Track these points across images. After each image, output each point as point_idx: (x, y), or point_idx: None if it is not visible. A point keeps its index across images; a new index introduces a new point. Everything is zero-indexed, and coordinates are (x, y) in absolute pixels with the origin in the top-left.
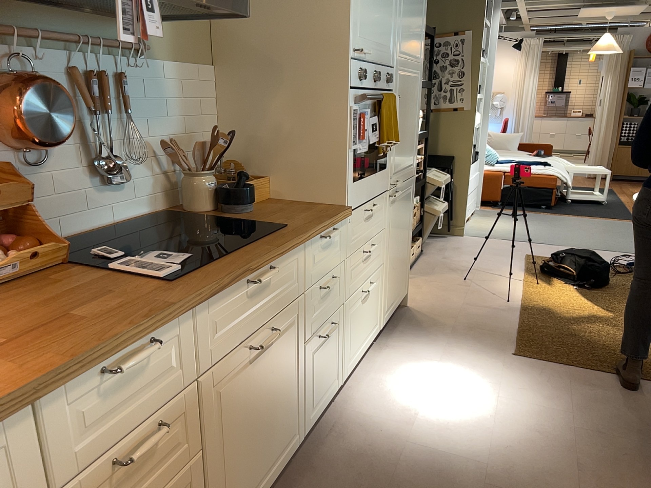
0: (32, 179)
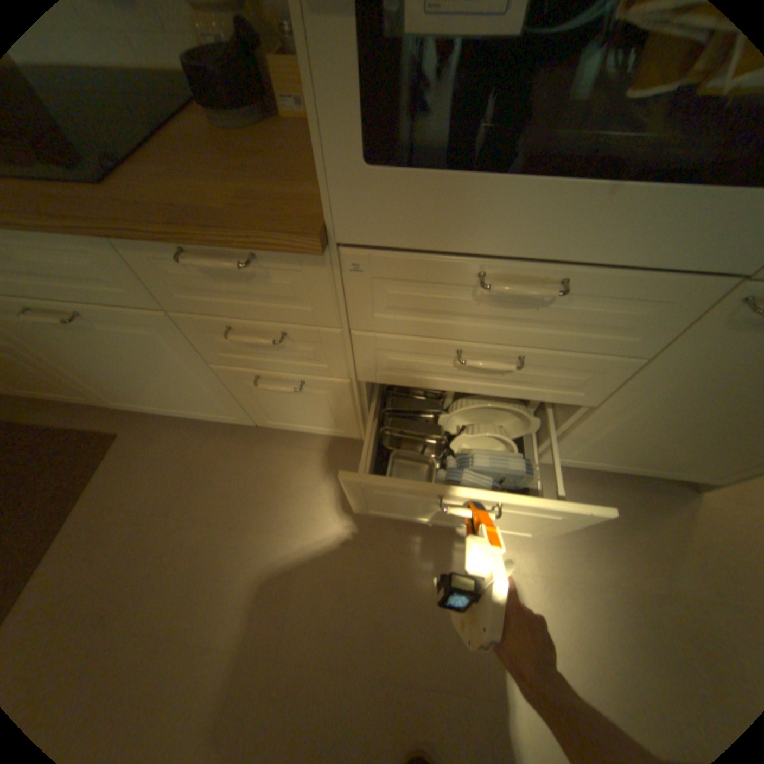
0: None
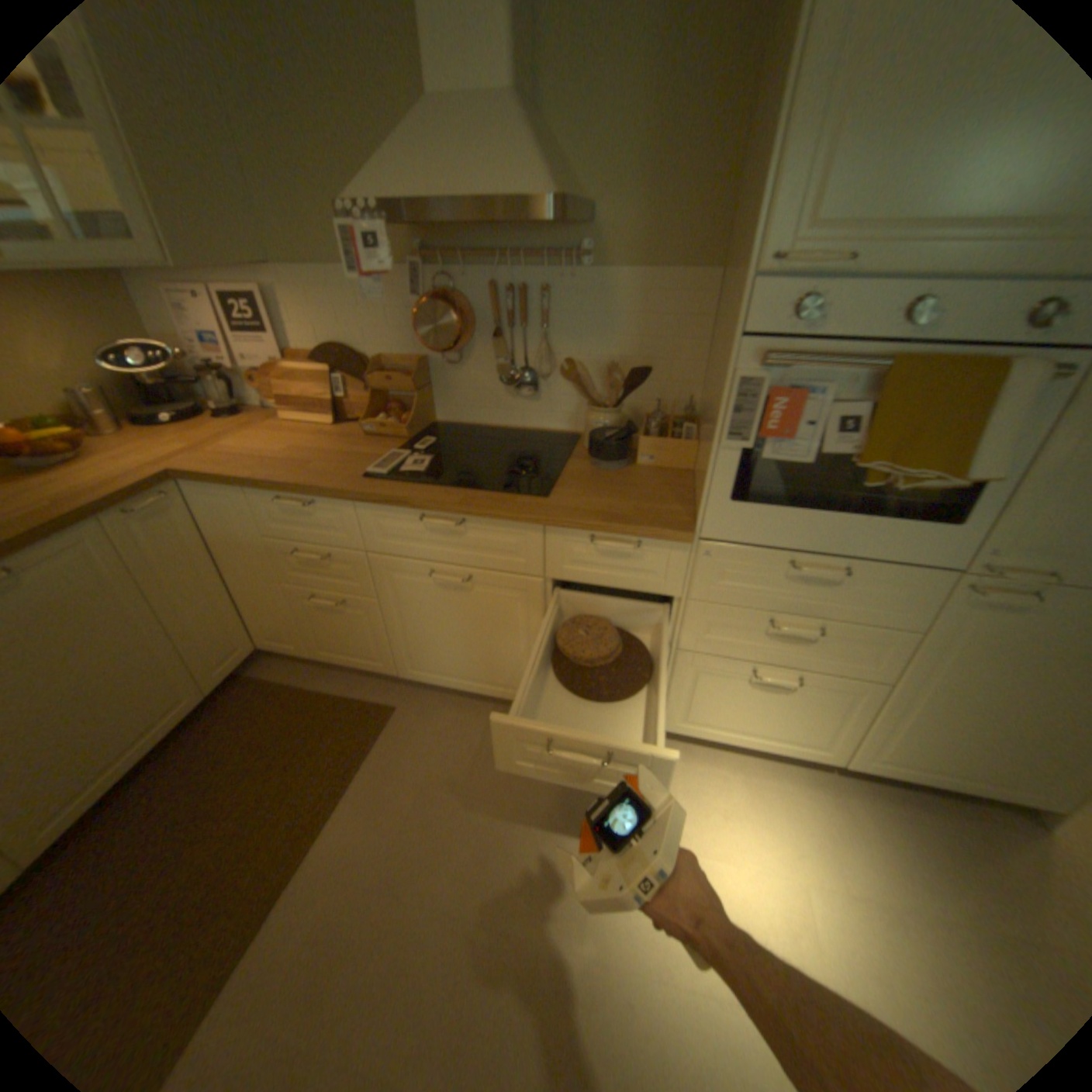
0: (455, 373)
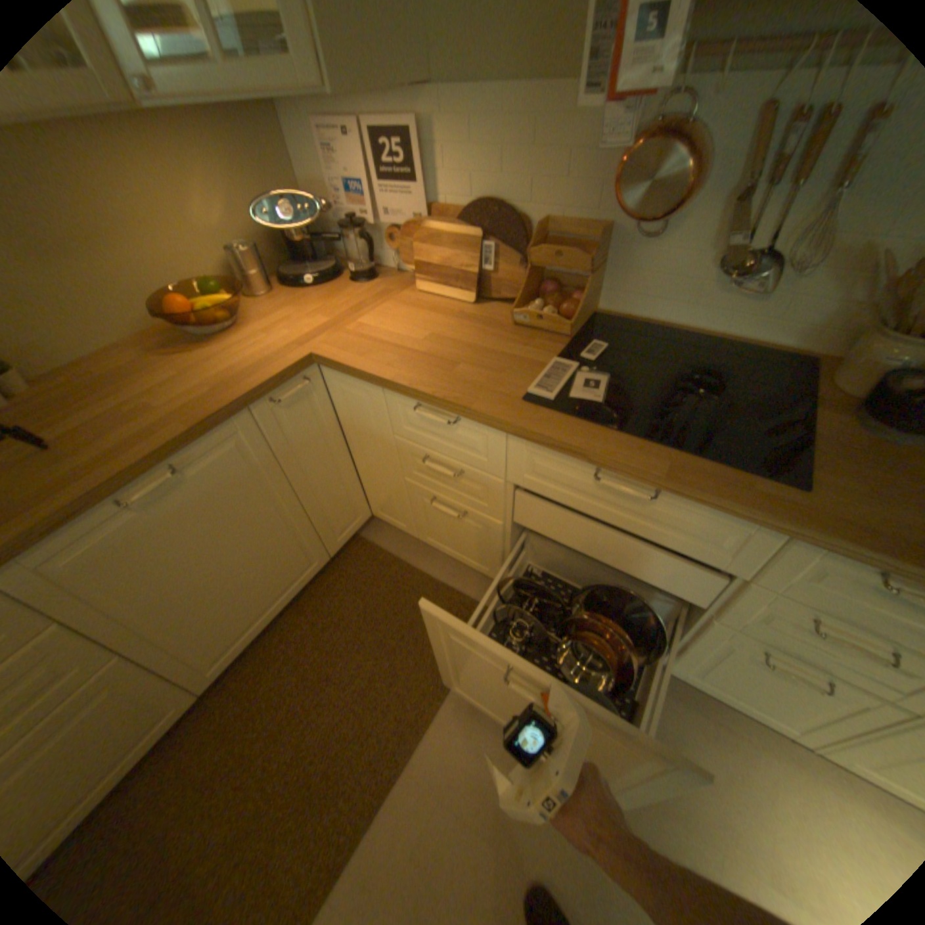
0: (645, 249)
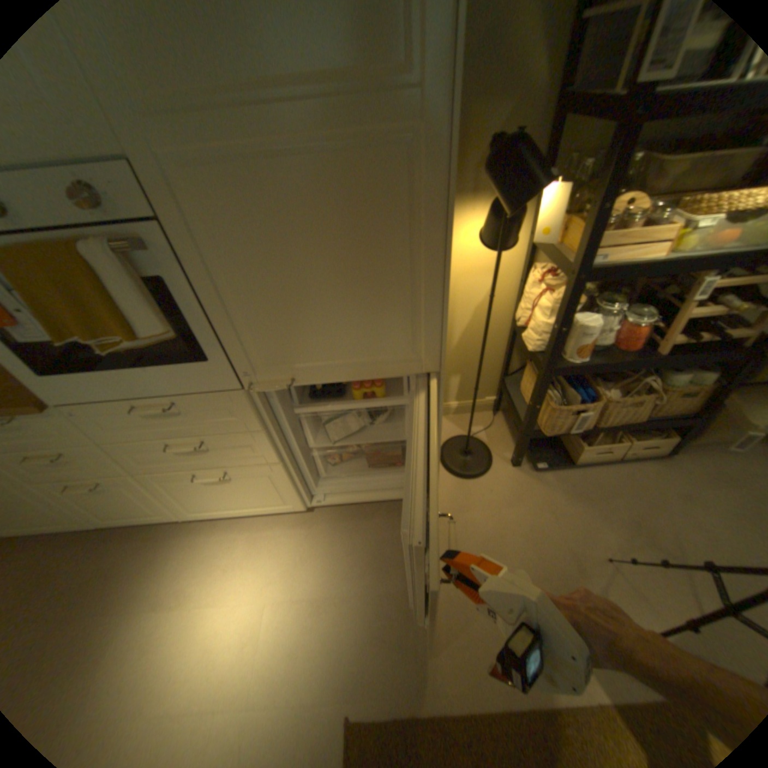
0: None
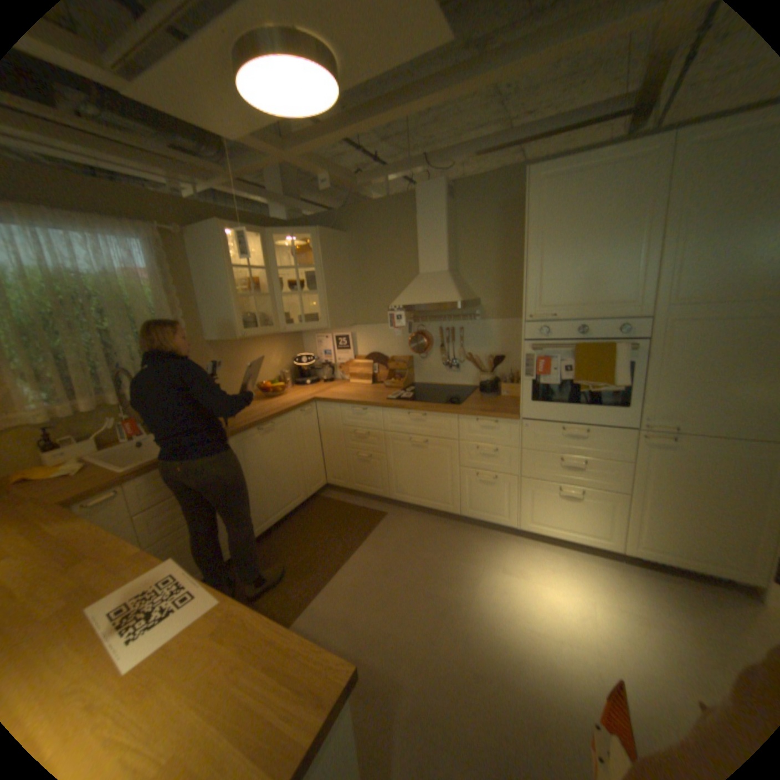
0: (422, 363)
